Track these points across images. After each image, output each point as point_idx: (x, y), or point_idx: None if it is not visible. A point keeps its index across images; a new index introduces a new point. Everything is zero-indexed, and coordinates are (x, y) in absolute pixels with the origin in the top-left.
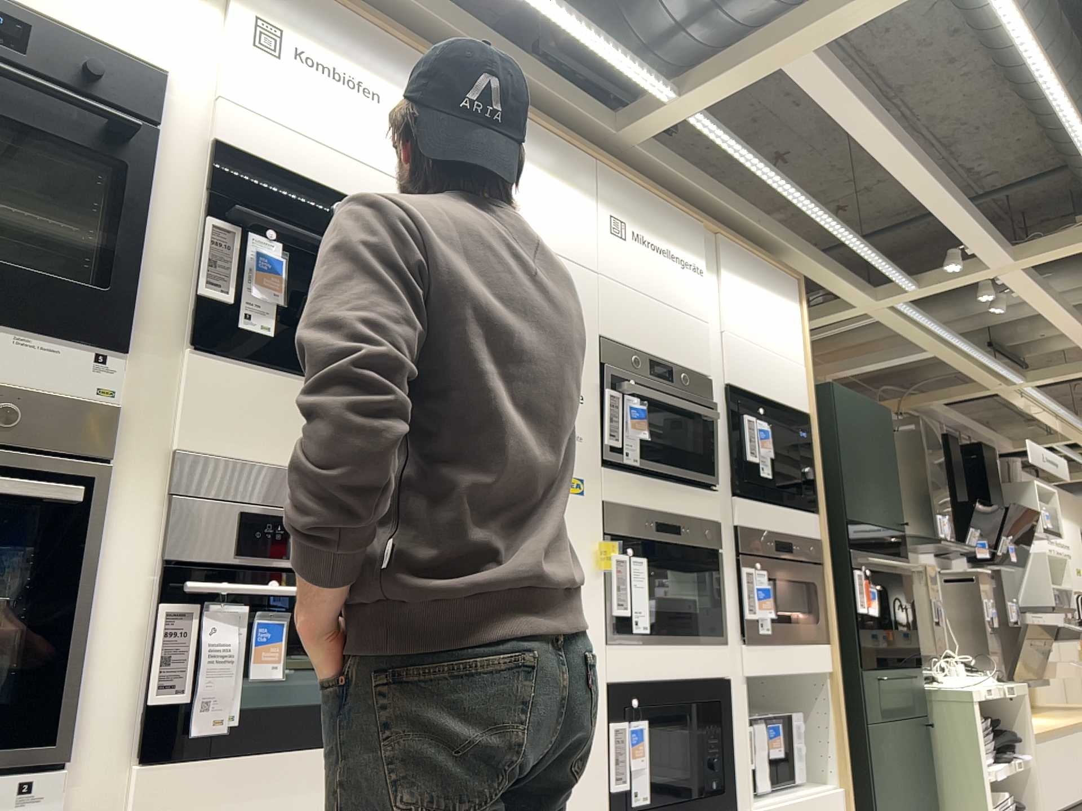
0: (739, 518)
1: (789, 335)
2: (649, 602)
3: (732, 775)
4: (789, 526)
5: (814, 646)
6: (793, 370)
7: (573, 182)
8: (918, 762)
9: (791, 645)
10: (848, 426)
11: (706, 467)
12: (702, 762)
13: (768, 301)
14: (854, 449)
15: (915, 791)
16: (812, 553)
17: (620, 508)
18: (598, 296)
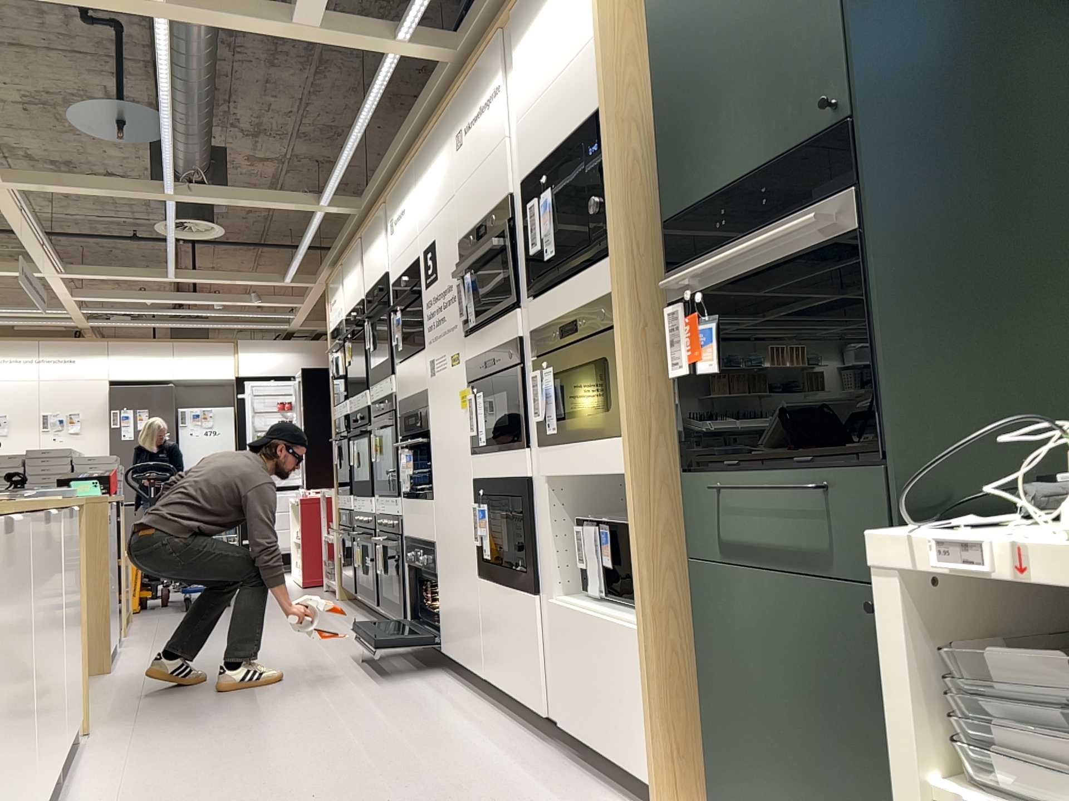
0: (532, 322)
1: (579, 14)
2: (485, 424)
3: (532, 561)
4: (578, 299)
5: (611, 441)
6: (582, 65)
7: (443, 144)
8: (865, 686)
9: (581, 444)
10: (680, 27)
11: (508, 290)
12: (514, 544)
13: (553, 11)
14: (691, 64)
15: (837, 734)
16: (606, 317)
17: (471, 361)
18: (455, 214)
